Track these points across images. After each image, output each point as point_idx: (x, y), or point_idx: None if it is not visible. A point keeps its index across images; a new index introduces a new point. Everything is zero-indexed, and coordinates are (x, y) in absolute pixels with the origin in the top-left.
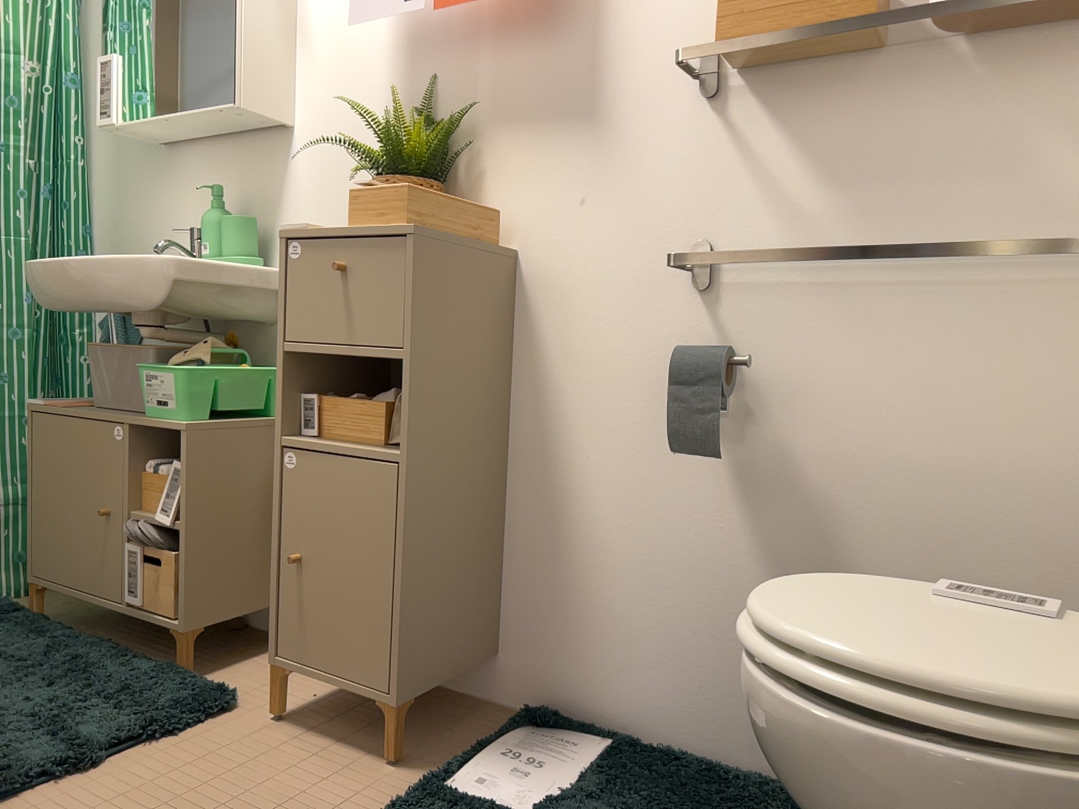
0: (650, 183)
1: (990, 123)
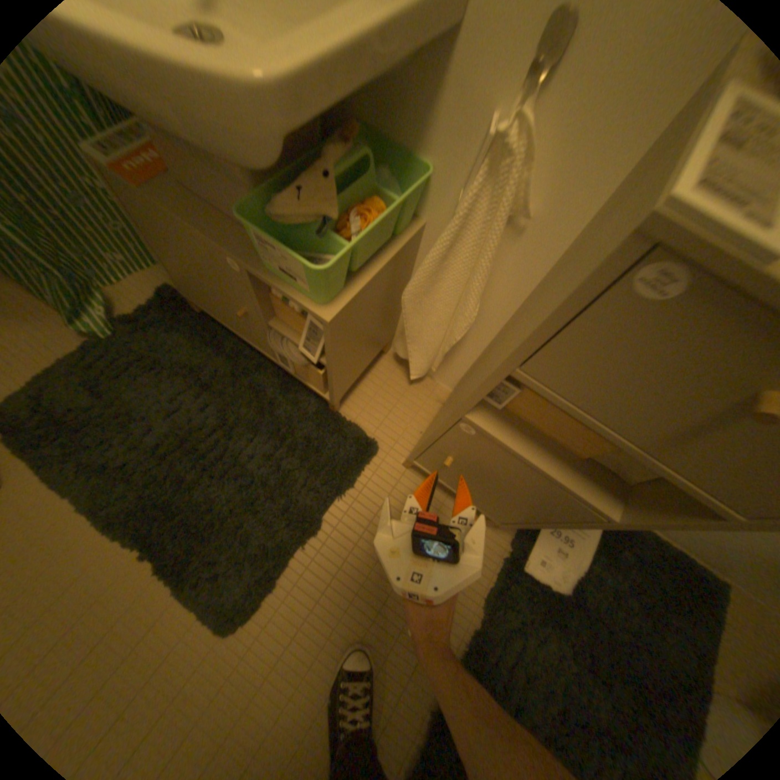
0: None
1: None
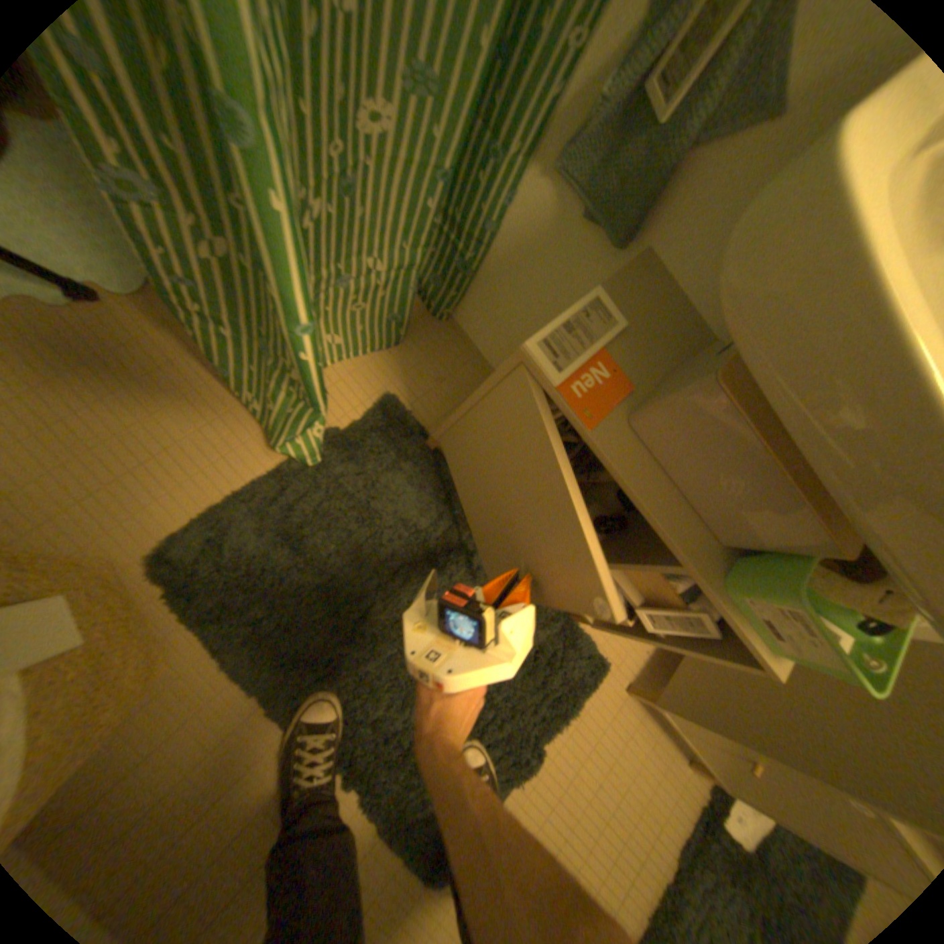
0: None
1: None
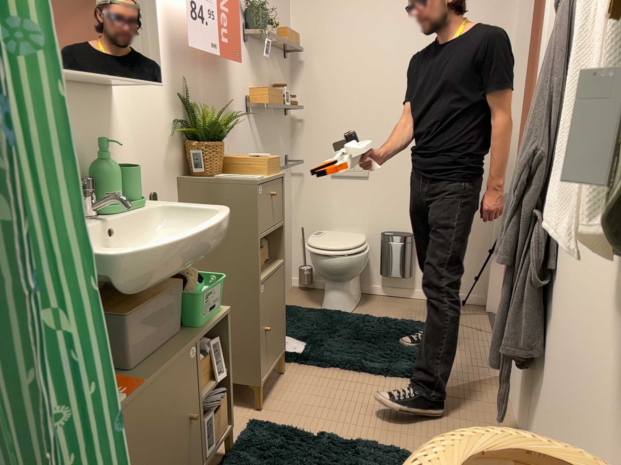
0: (242, 144)
1: (276, 133)
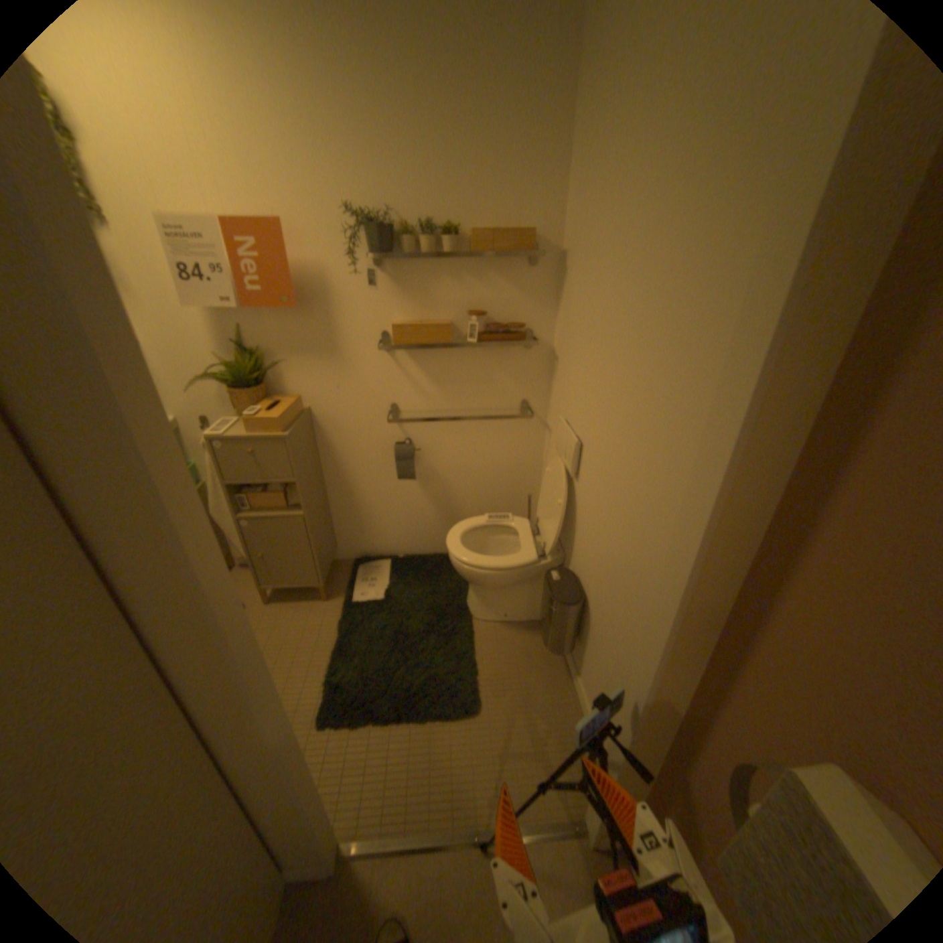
0: (369, 383)
1: (484, 370)
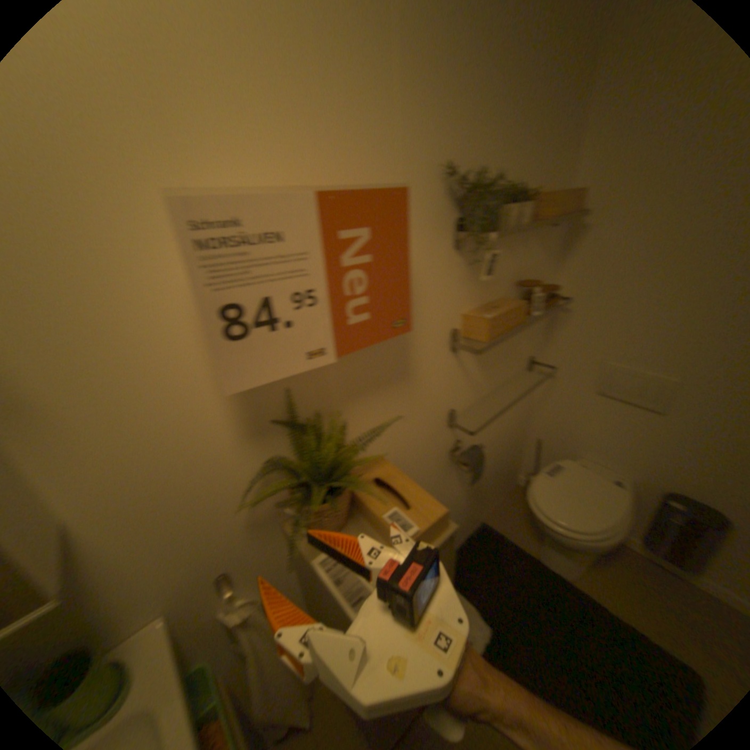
0: (433, 397)
1: (514, 339)
